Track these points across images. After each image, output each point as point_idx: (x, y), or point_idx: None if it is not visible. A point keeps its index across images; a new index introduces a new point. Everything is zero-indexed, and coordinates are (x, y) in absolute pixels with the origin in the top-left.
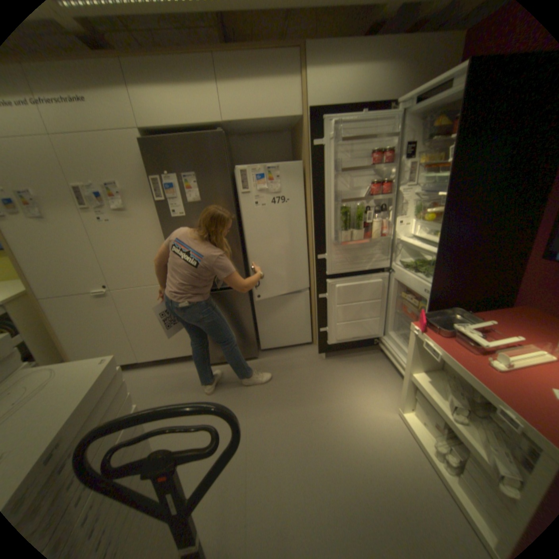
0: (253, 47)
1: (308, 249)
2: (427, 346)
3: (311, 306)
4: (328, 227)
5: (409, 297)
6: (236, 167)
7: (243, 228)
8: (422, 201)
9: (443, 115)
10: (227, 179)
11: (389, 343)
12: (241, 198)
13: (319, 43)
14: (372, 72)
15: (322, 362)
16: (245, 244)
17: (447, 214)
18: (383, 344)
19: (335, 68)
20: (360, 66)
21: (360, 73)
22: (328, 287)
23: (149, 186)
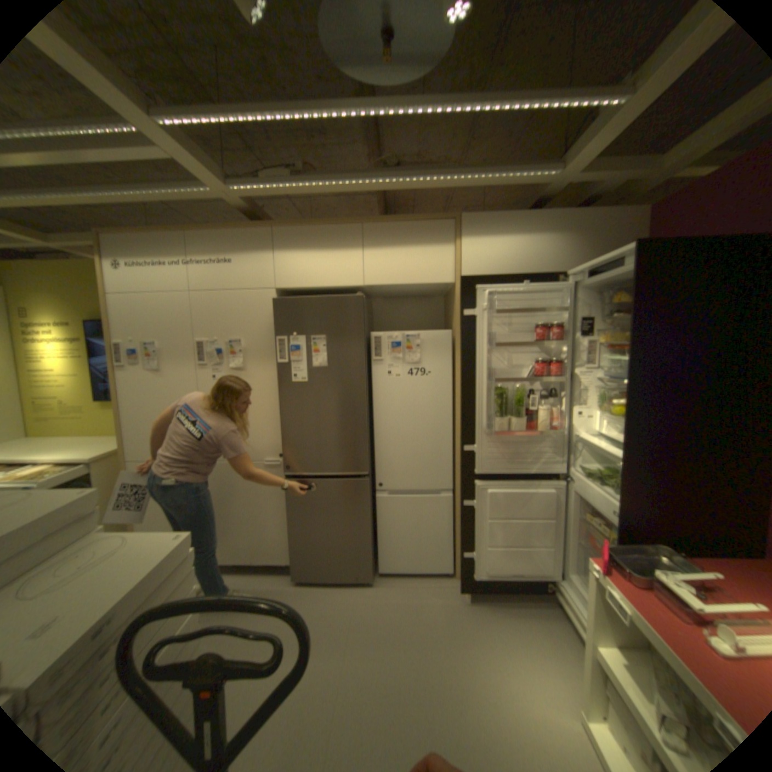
0: (405, 220)
1: (454, 437)
2: (610, 599)
3: (454, 518)
4: (479, 411)
5: (597, 522)
6: (373, 333)
7: (373, 402)
8: (606, 390)
9: (623, 292)
10: (361, 345)
11: (570, 594)
12: (375, 367)
13: (476, 216)
14: (537, 243)
15: (465, 609)
16: (374, 423)
17: (632, 409)
18: (562, 594)
19: (494, 239)
20: (523, 237)
21: (523, 244)
22: (477, 492)
23: (275, 347)
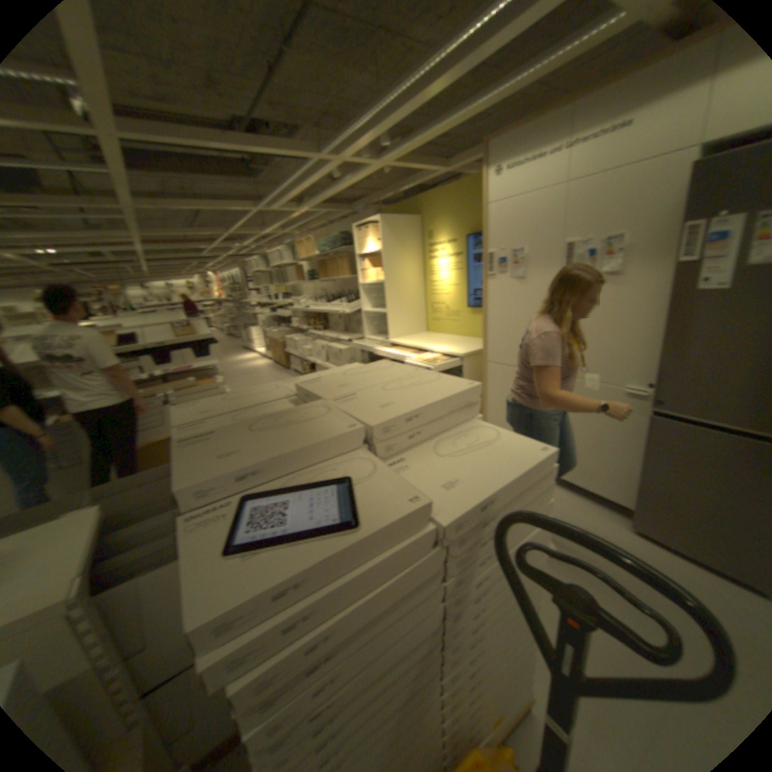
0: None
1: None
2: None
3: None
4: None
5: None
6: None
7: None
8: None
9: None
10: None
11: None
12: None
13: None
14: None
15: None
16: None
17: None
18: None
19: None
20: None
21: None
22: None
23: (678, 239)
